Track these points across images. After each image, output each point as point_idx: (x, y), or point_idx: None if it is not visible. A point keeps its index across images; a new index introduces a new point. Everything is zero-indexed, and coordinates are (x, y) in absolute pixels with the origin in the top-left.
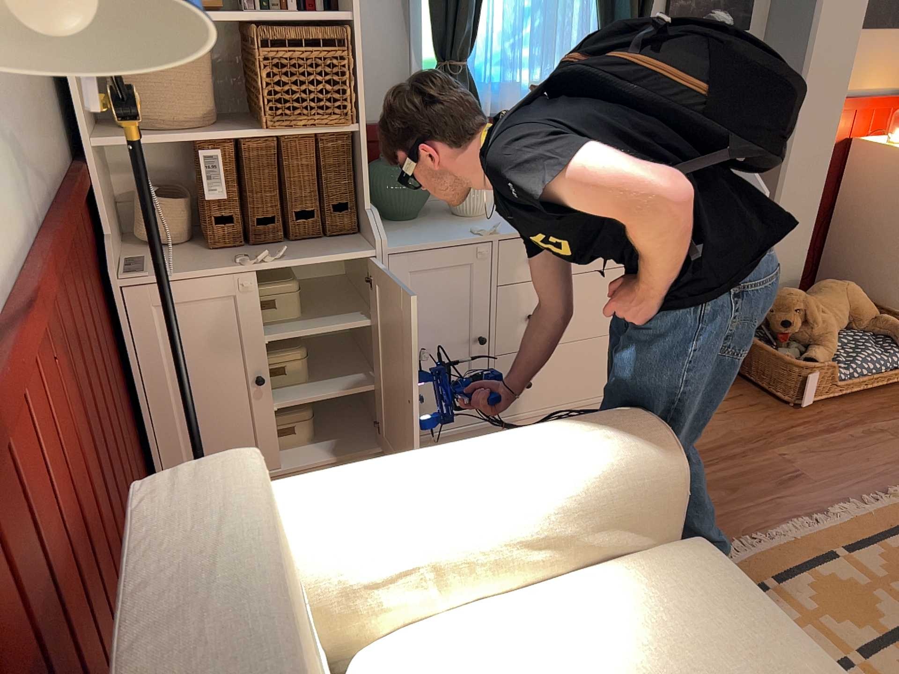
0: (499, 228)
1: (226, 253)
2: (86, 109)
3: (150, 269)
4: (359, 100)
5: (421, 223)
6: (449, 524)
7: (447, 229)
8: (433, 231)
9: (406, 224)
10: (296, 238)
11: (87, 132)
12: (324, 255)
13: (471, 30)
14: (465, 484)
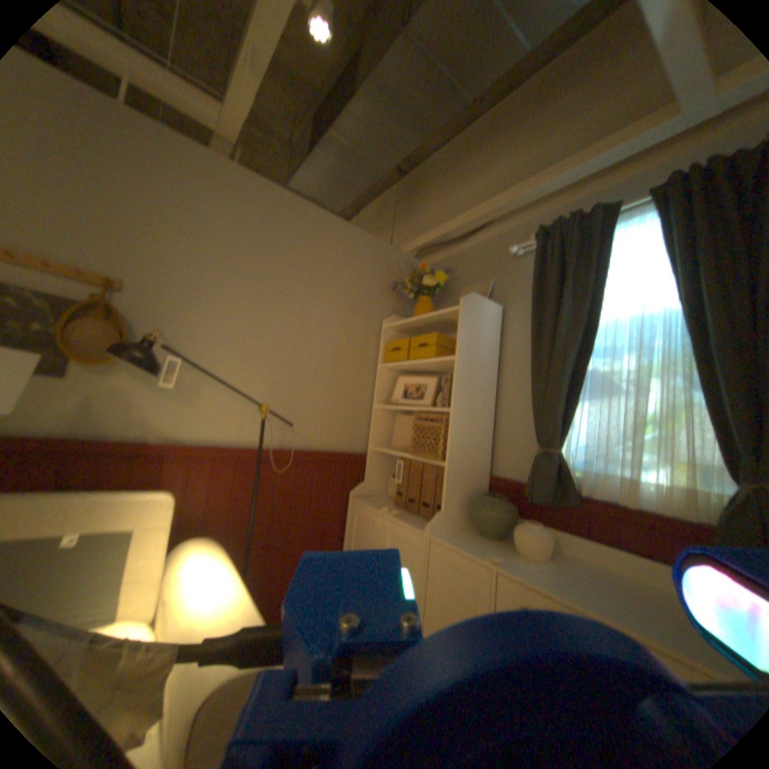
0: (513, 568)
1: (394, 509)
2: (381, 437)
3: (366, 500)
4: (450, 450)
5: (489, 544)
6: (180, 602)
7: (486, 551)
8: (476, 547)
9: (480, 540)
10: (423, 517)
11: (372, 443)
12: (410, 525)
13: (560, 429)
14: (200, 594)
